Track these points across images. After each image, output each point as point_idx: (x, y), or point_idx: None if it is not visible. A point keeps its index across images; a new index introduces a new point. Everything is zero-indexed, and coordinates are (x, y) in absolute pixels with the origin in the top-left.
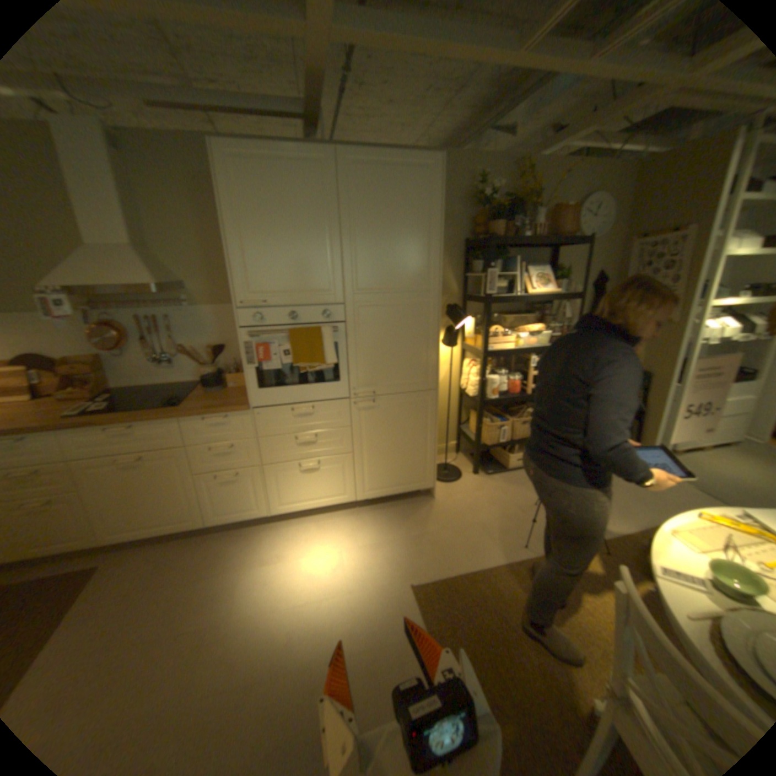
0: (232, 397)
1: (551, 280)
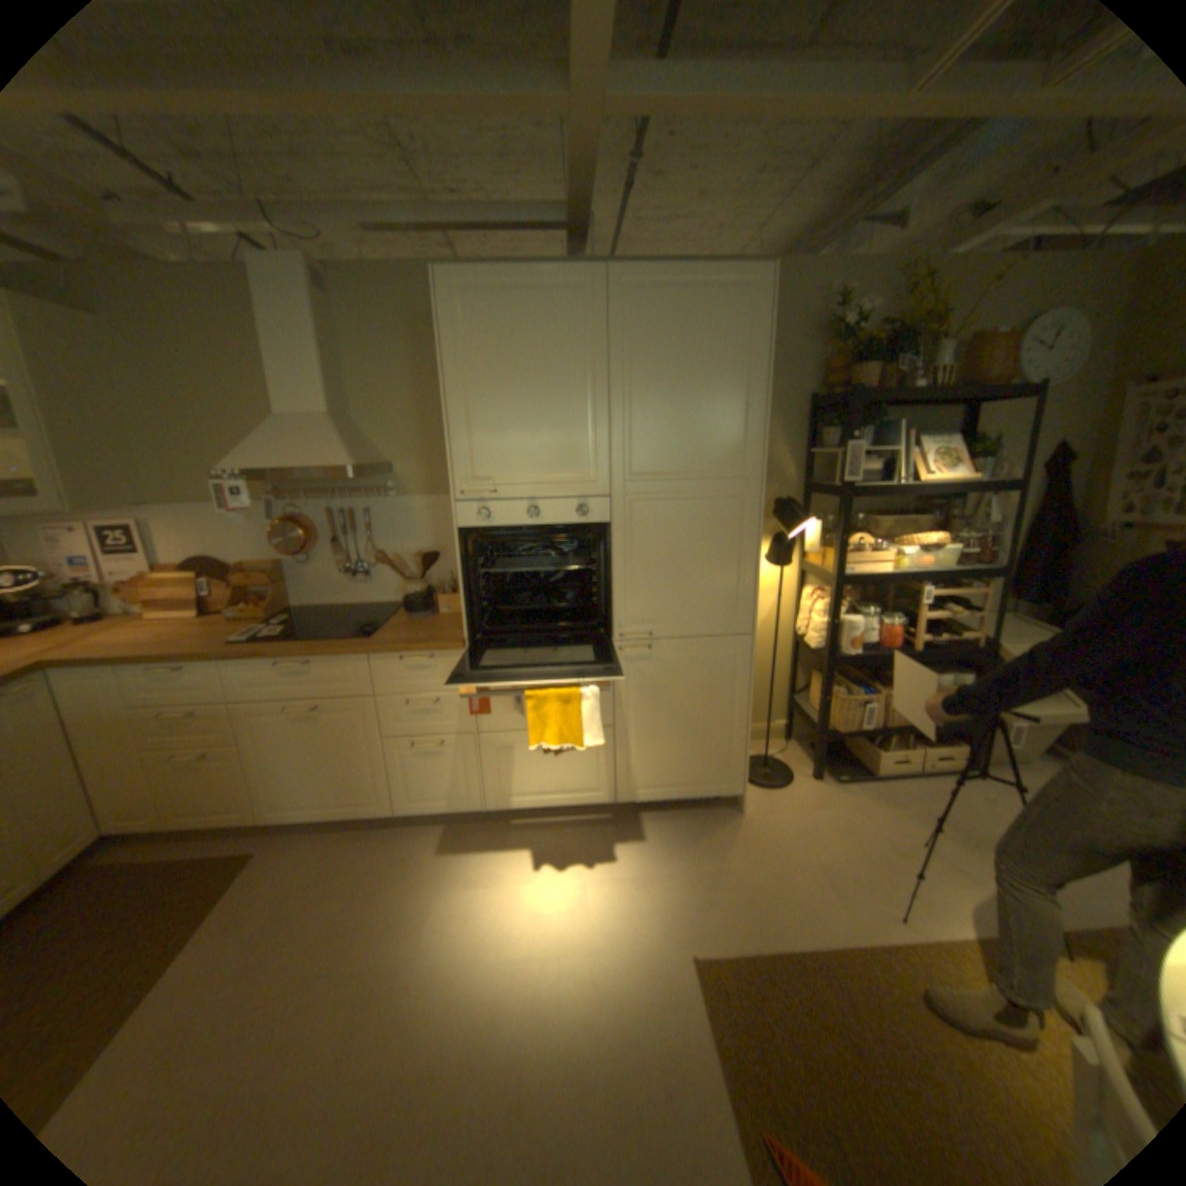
0: (440, 630)
1: (962, 459)
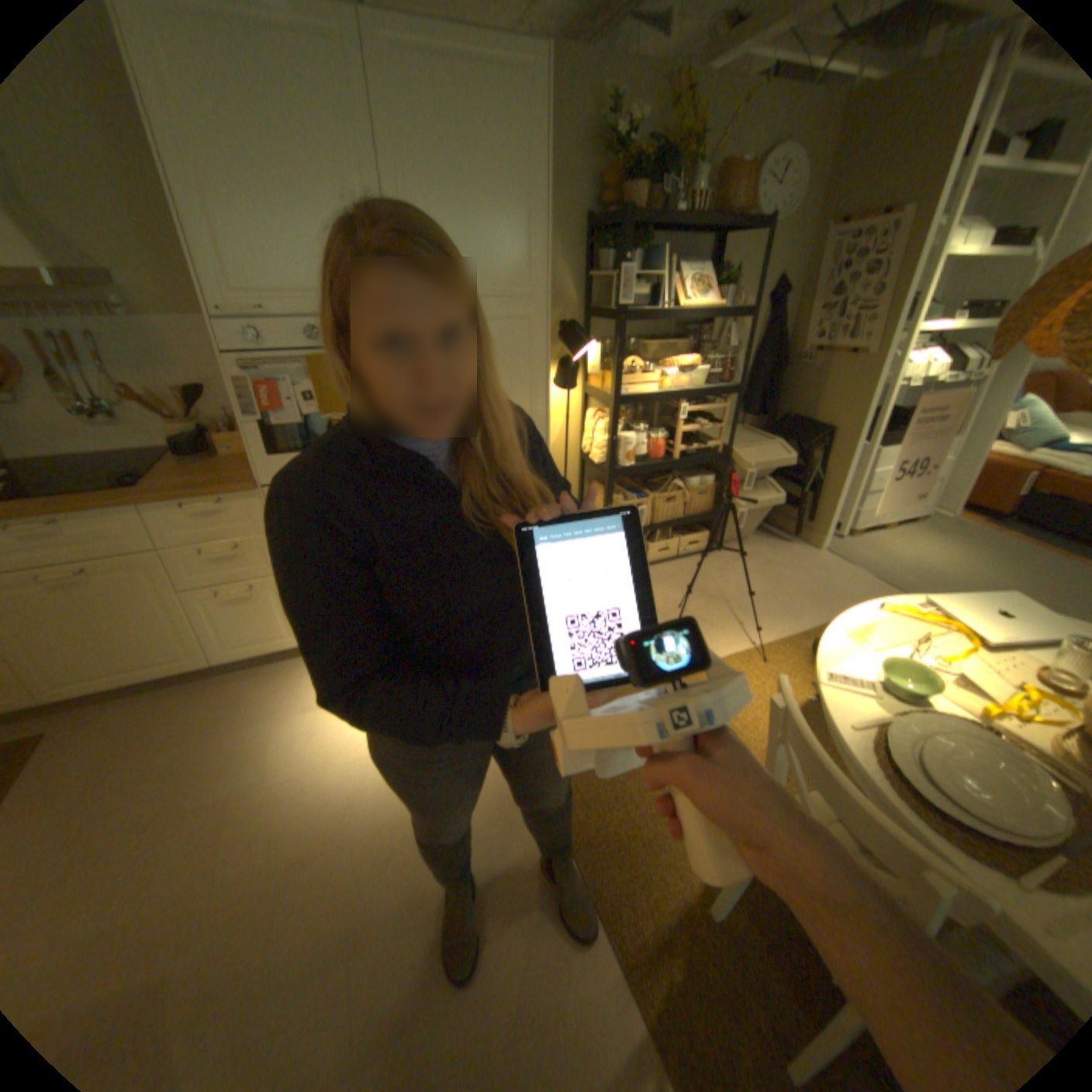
0: (224, 471)
1: (711, 287)
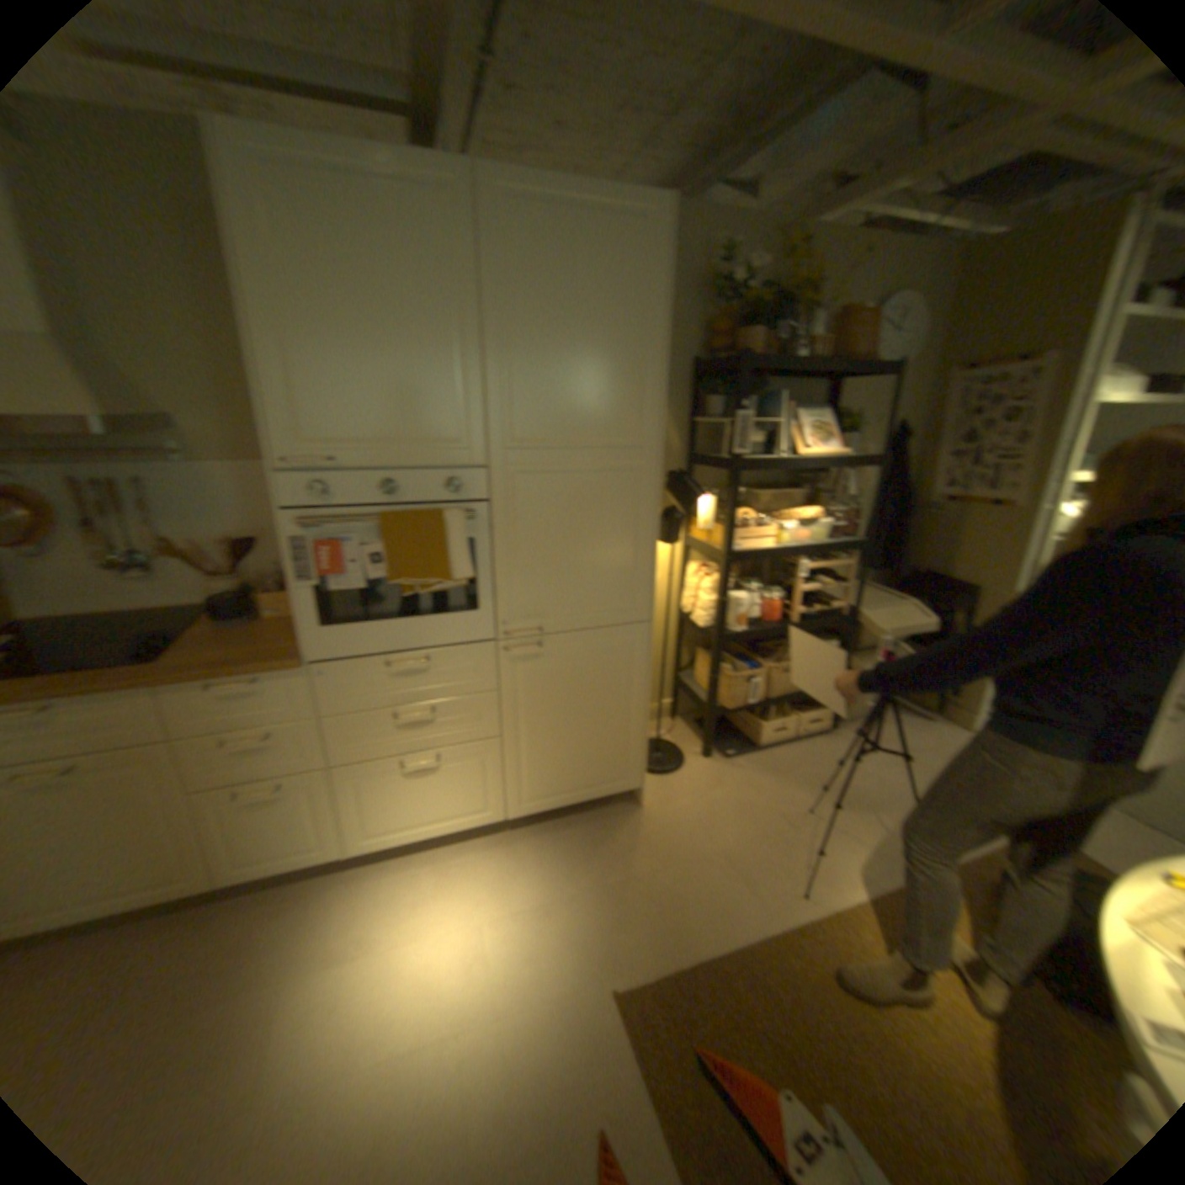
0: (261, 641)
1: (832, 433)
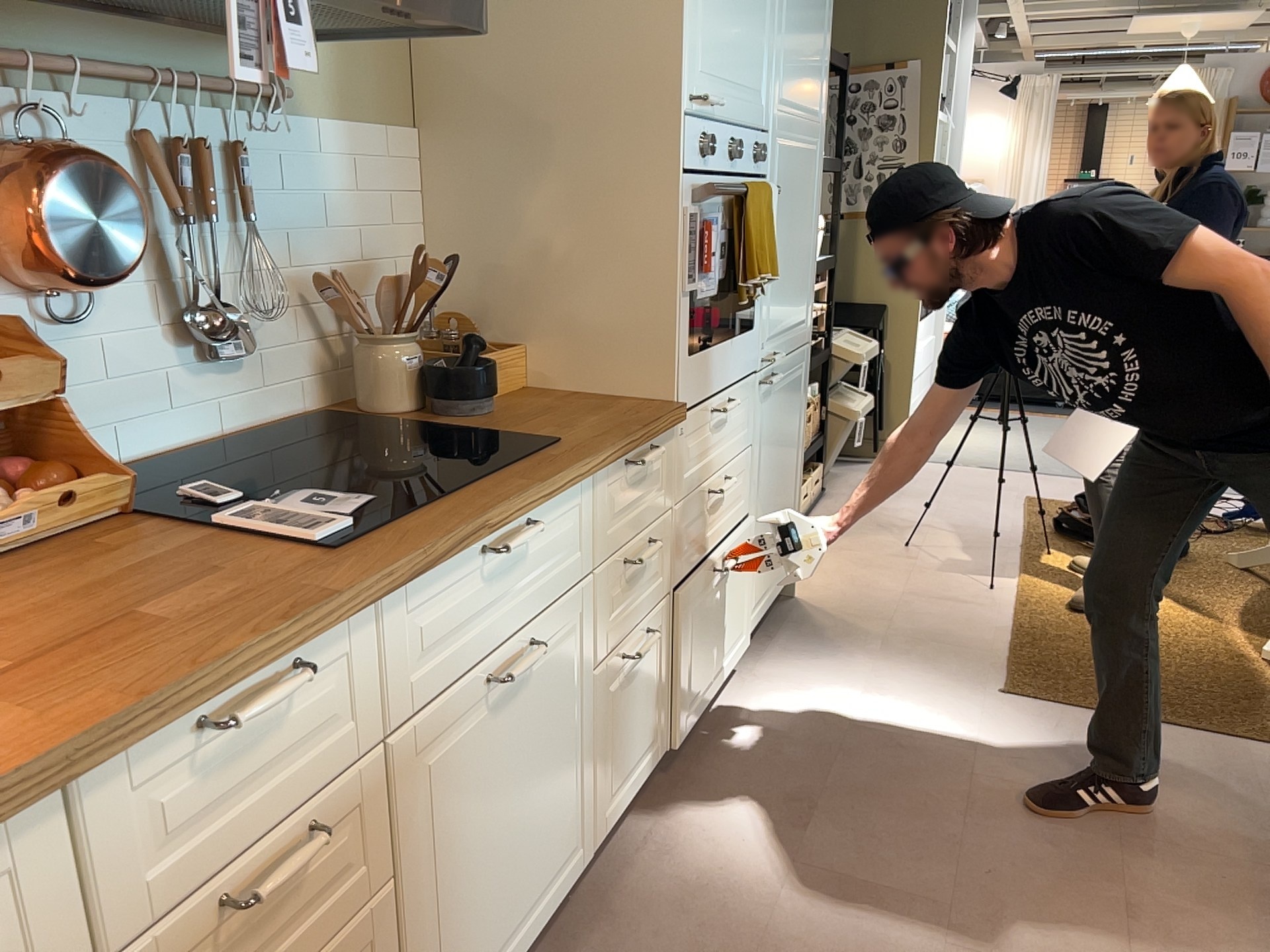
0: (584, 405)
1: None
